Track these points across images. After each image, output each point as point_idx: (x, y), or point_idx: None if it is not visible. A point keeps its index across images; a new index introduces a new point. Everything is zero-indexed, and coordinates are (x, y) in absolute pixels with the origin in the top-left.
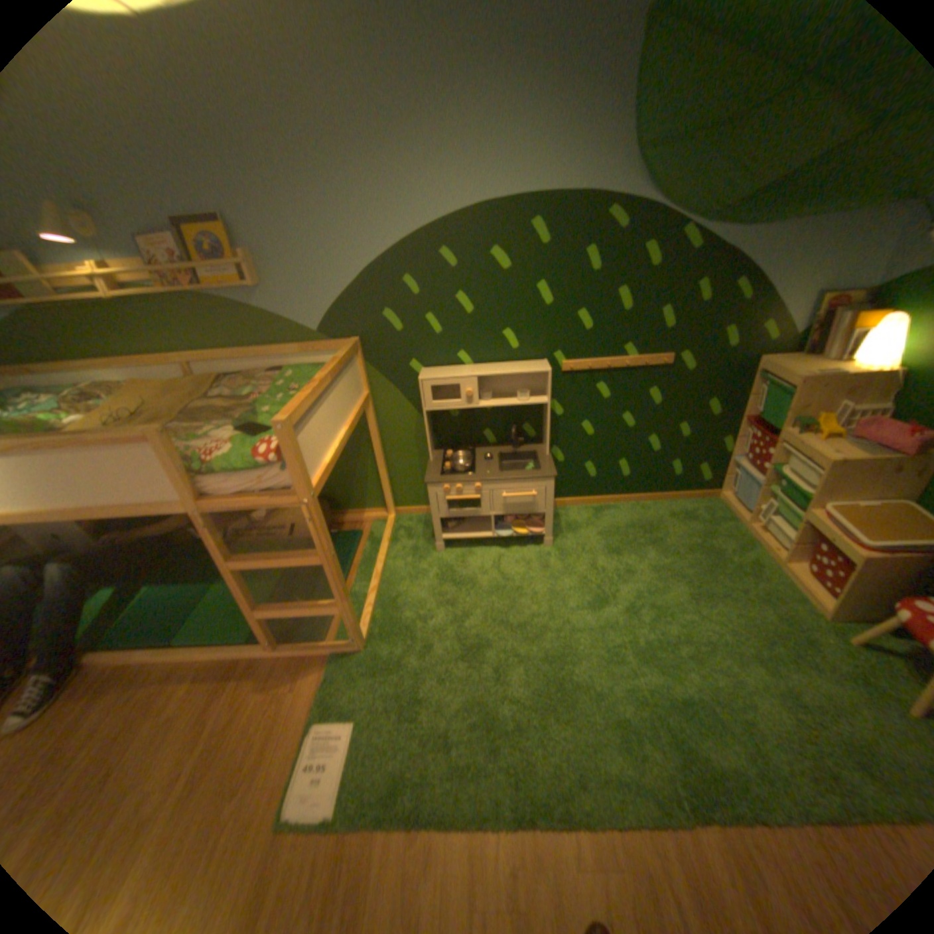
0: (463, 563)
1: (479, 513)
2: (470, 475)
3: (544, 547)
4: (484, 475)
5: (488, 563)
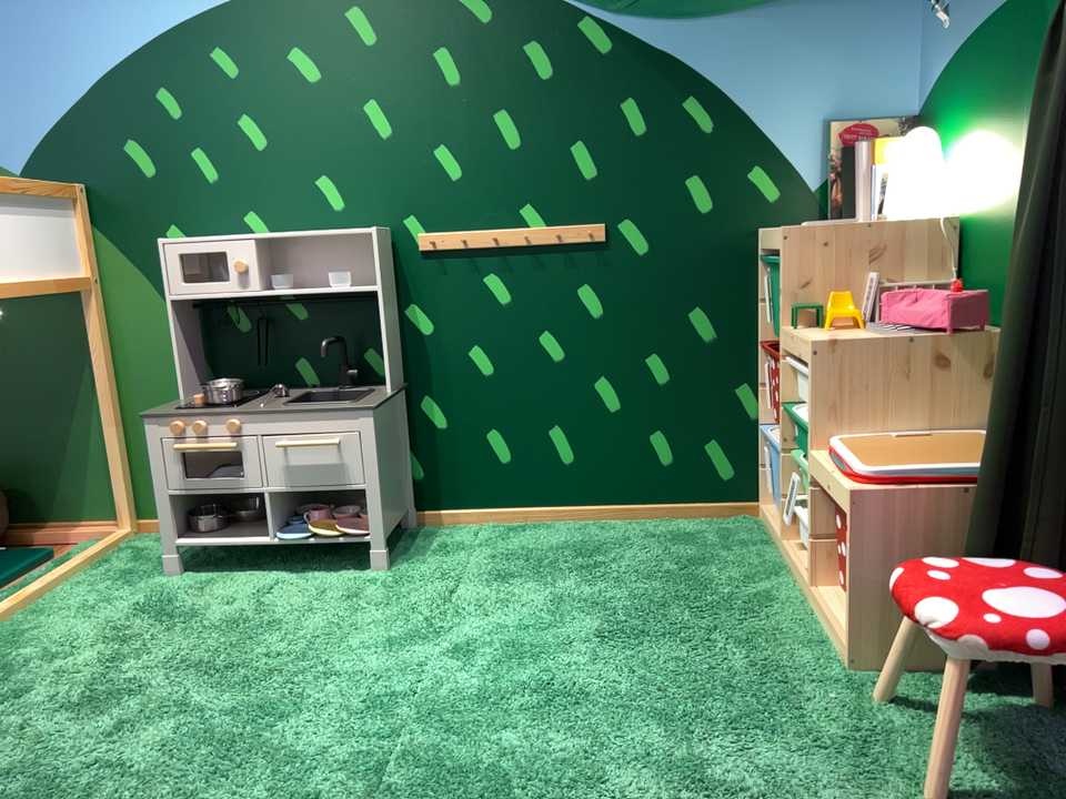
0: (202, 591)
1: (243, 486)
2: (228, 407)
3: (373, 571)
4: (253, 407)
5: (250, 591)
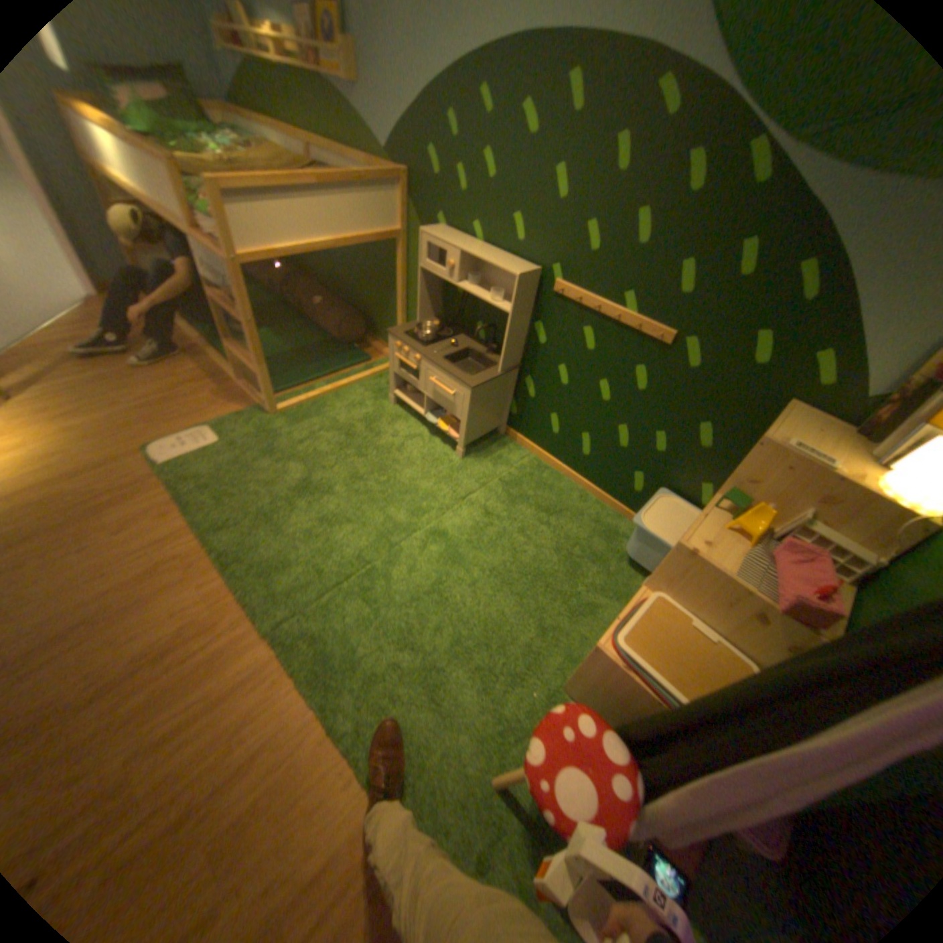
0: (393, 422)
1: (418, 388)
2: (421, 347)
3: (456, 456)
4: (430, 353)
5: (407, 434)
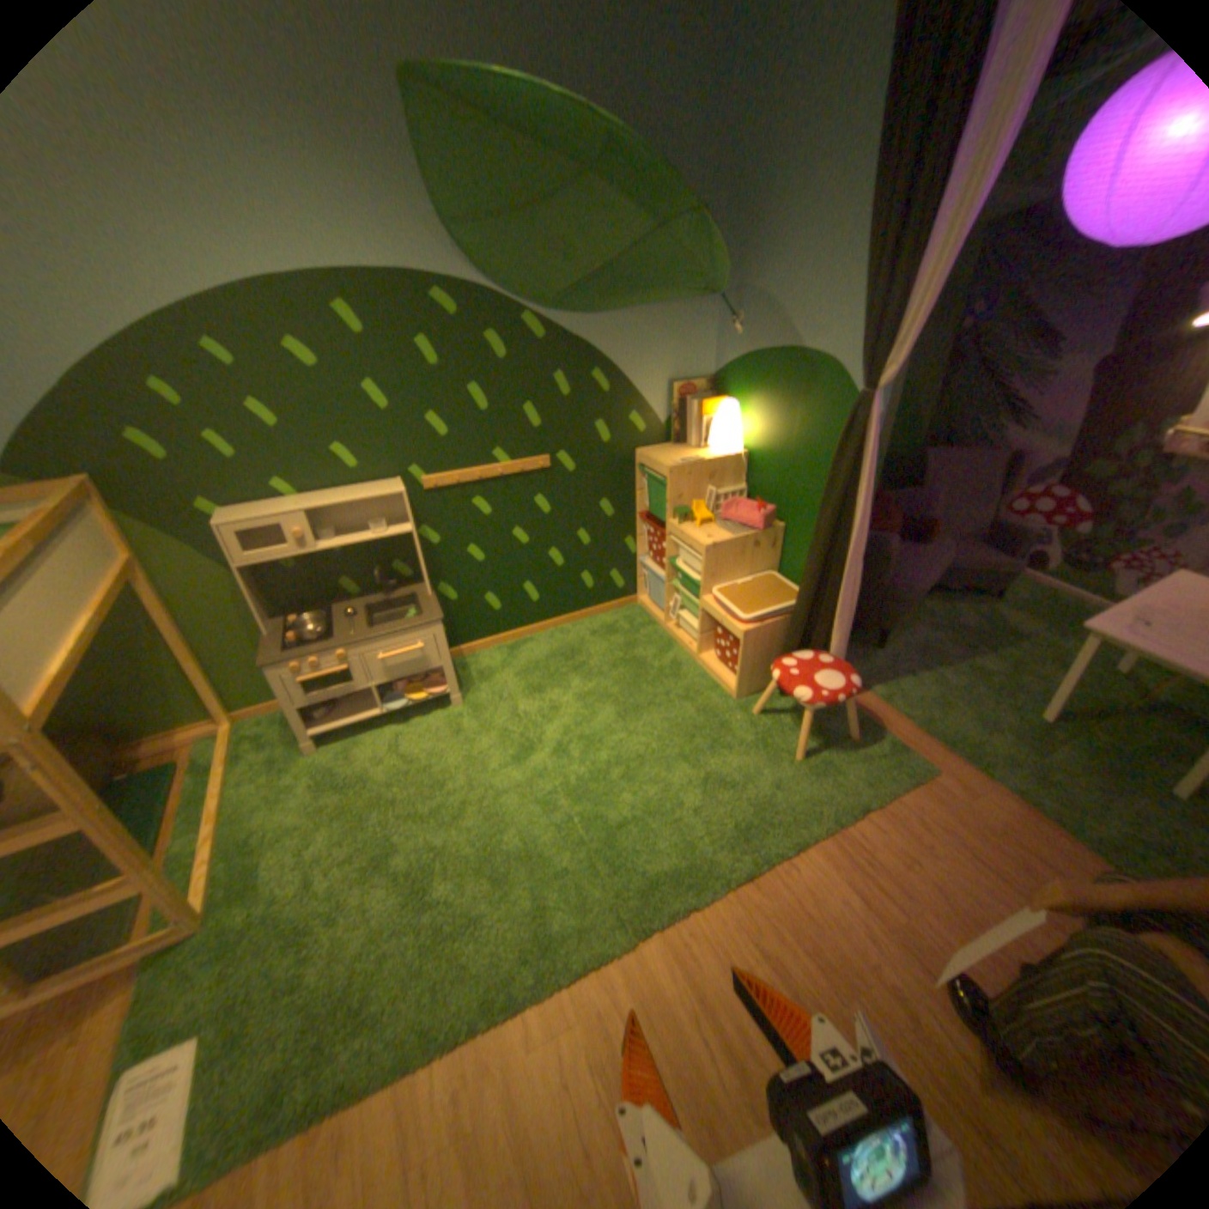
0: (345, 760)
1: (353, 689)
2: (326, 642)
3: (453, 708)
4: (346, 637)
5: (382, 749)
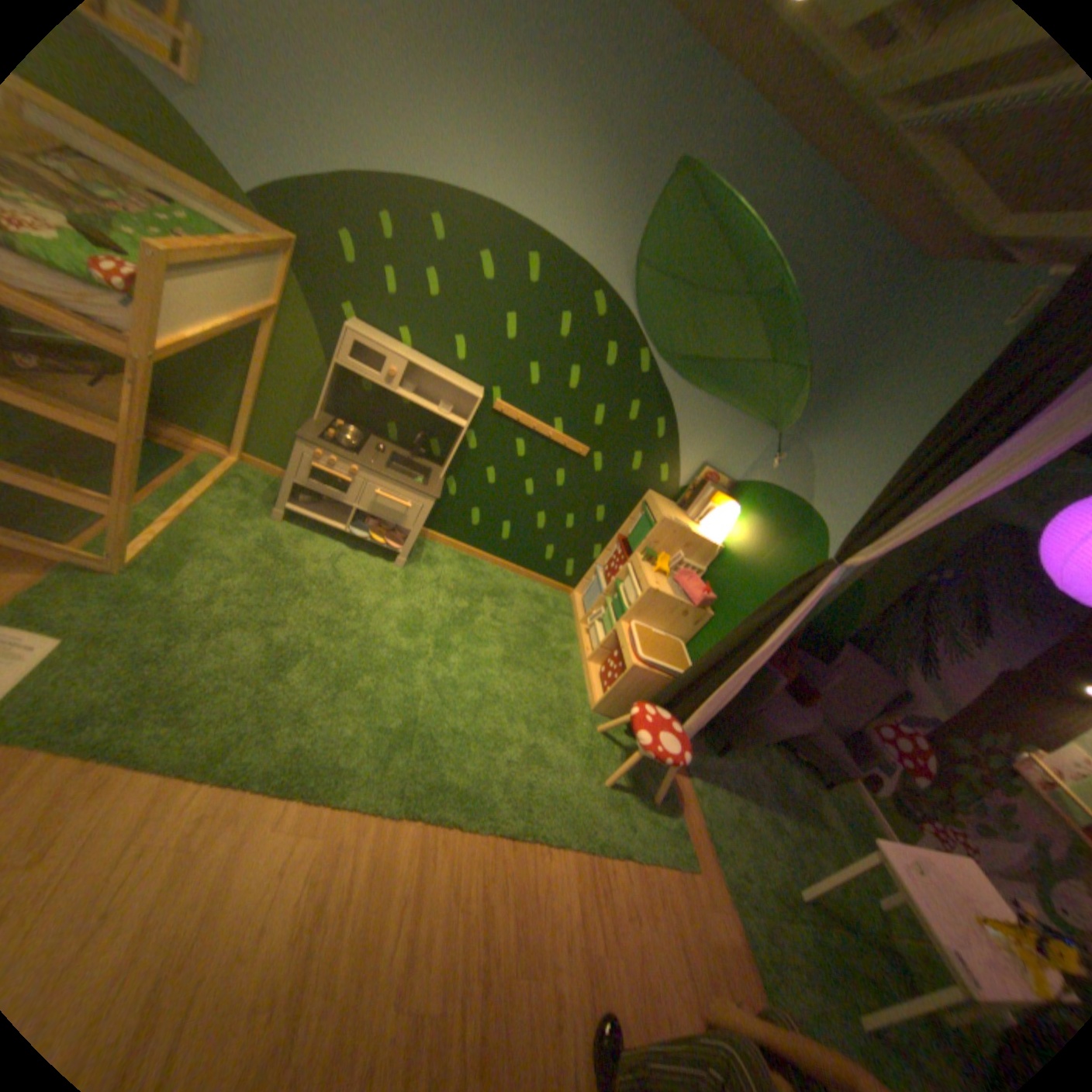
0: (296, 545)
1: (342, 501)
2: (352, 456)
3: (394, 568)
4: (367, 464)
5: (326, 556)
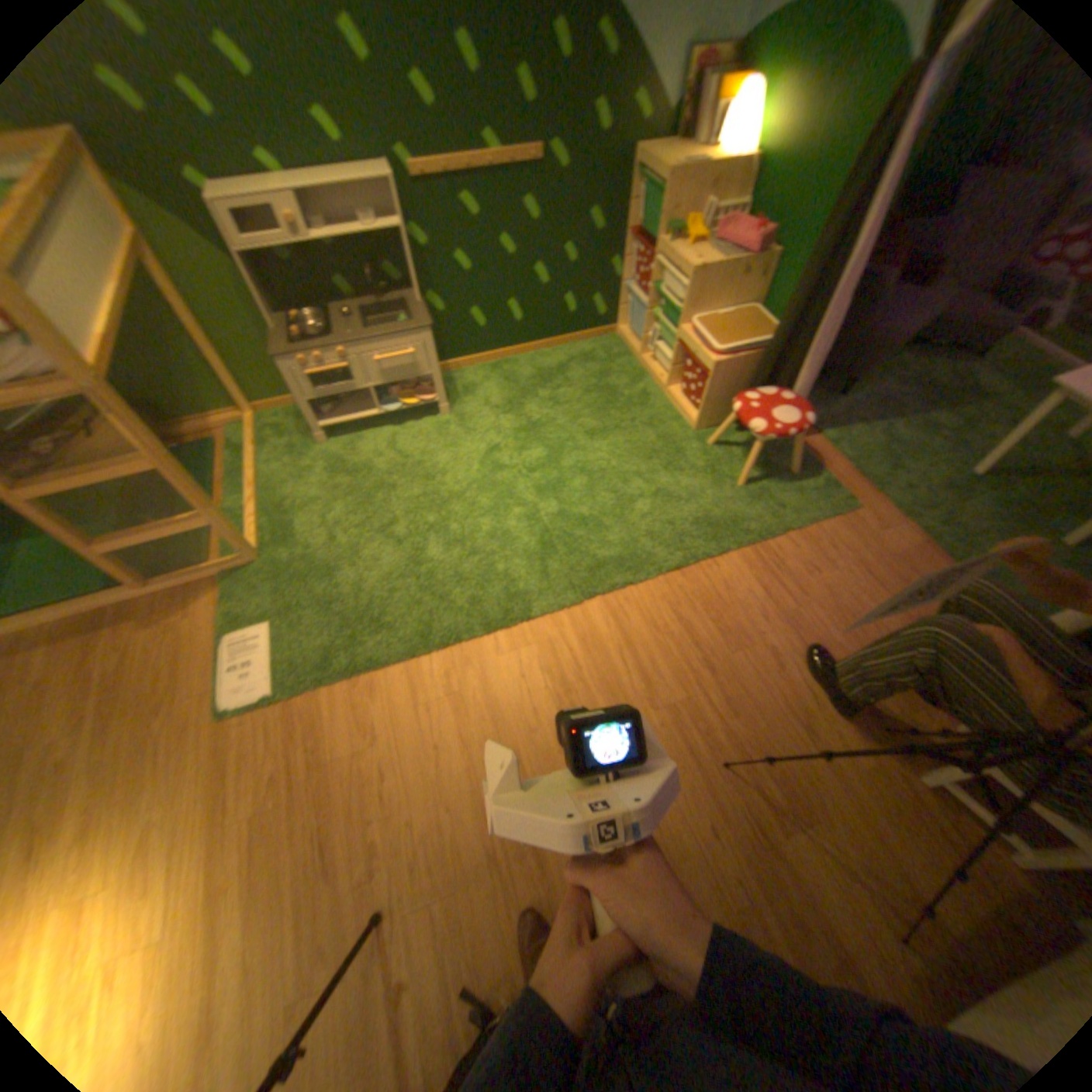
0: (352, 451)
1: (353, 388)
2: (326, 339)
3: (441, 417)
4: (344, 336)
5: (381, 445)
